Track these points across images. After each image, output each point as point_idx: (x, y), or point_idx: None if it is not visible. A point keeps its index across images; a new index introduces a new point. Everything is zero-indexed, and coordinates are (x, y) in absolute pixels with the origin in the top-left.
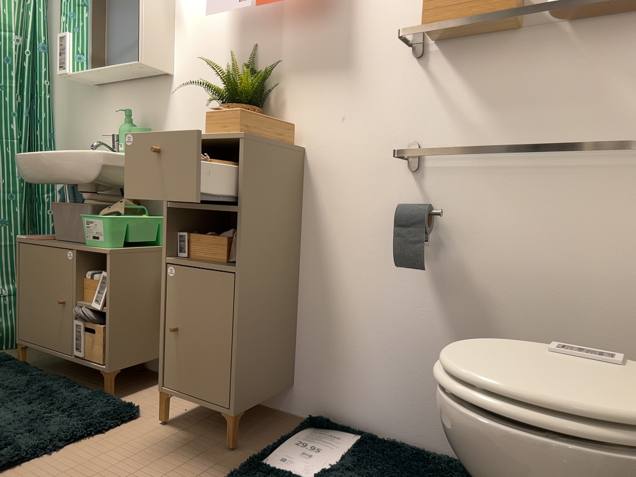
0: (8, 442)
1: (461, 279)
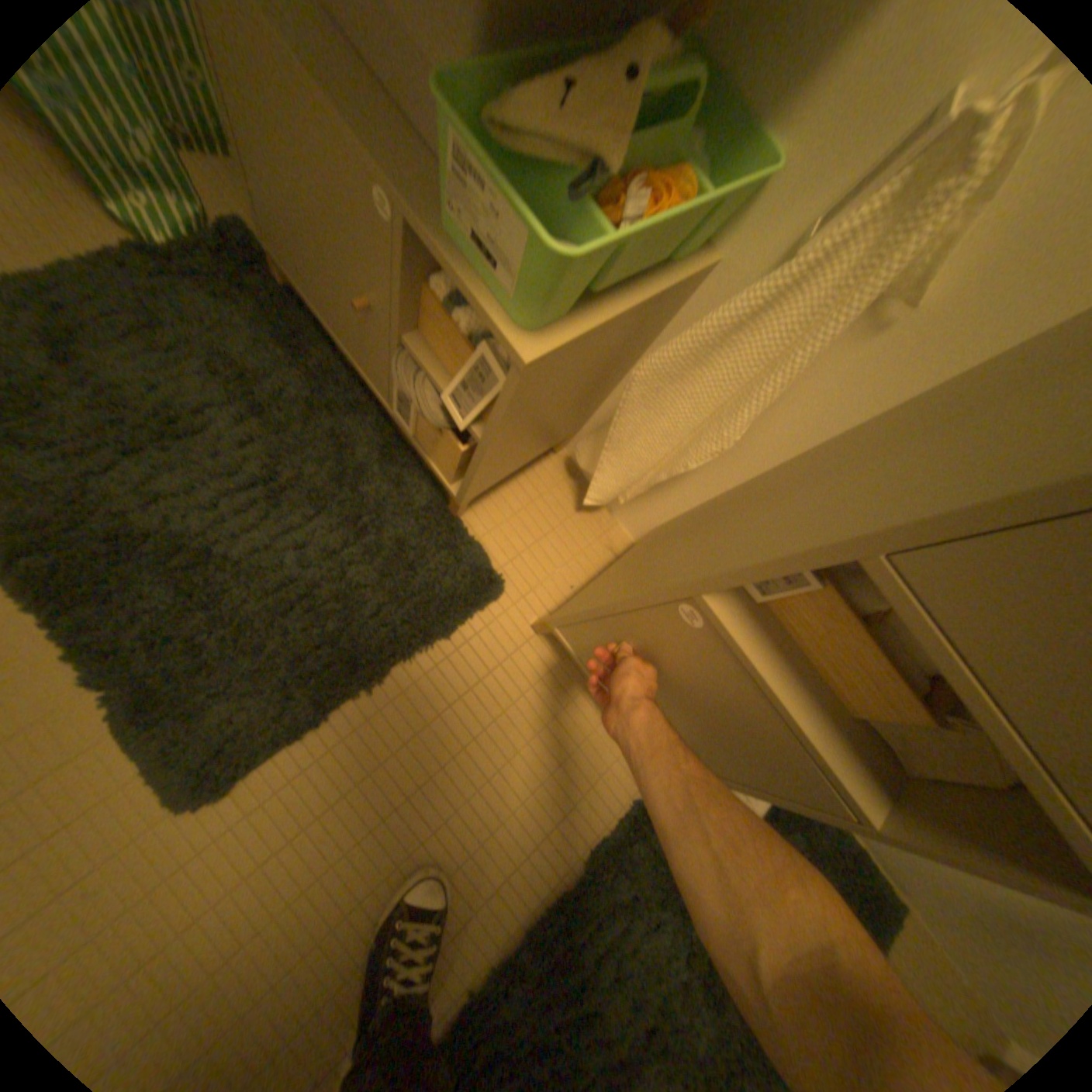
0: (305, 672)
1: None
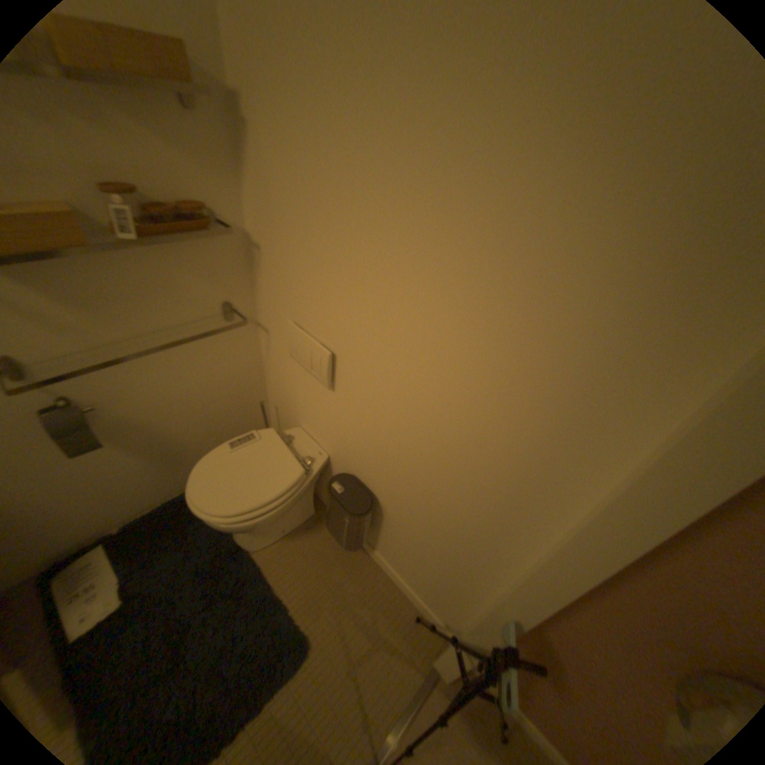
0: None
1: (120, 426)
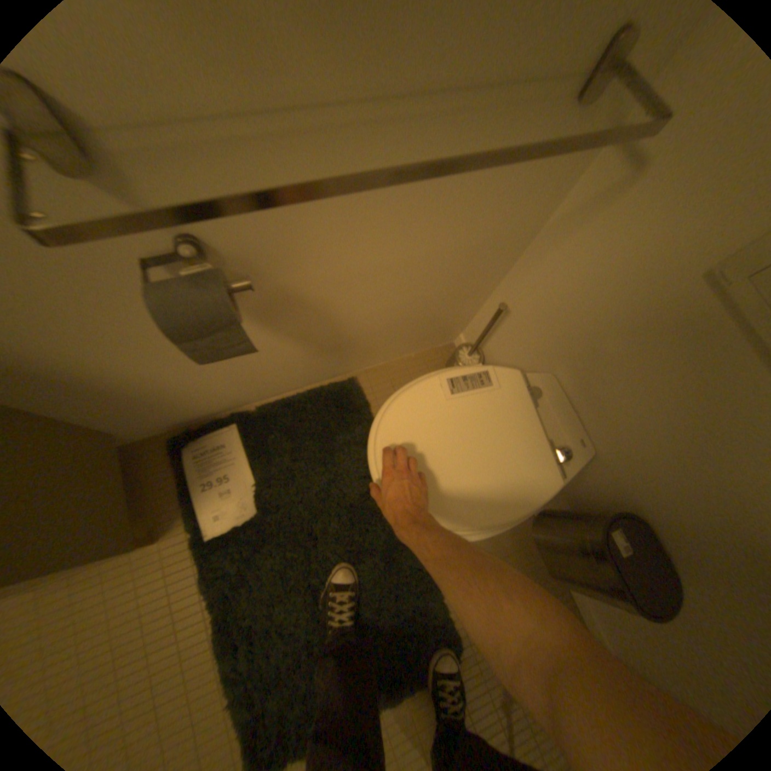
0: None
1: (286, 299)
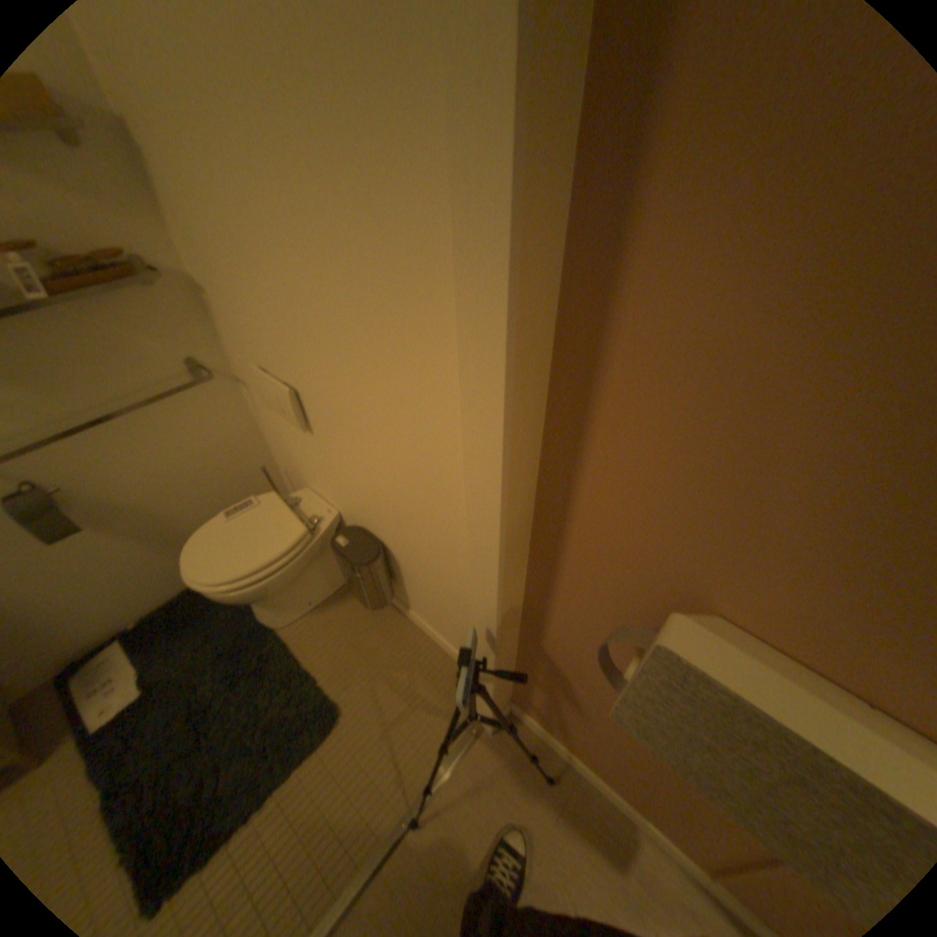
0: None
1: (104, 511)
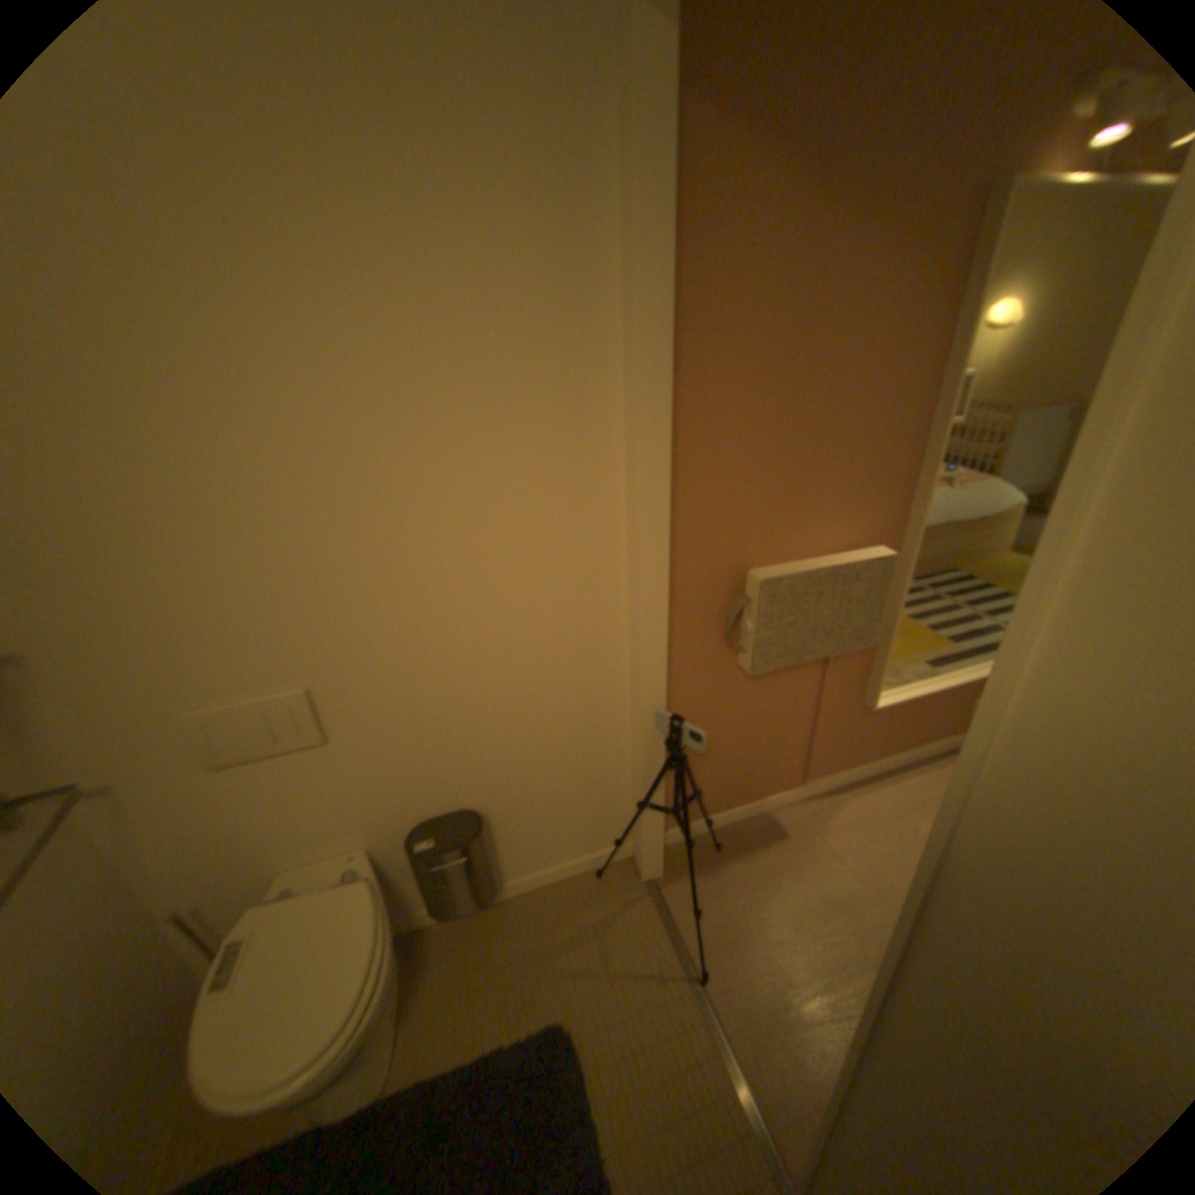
0: None
1: None
